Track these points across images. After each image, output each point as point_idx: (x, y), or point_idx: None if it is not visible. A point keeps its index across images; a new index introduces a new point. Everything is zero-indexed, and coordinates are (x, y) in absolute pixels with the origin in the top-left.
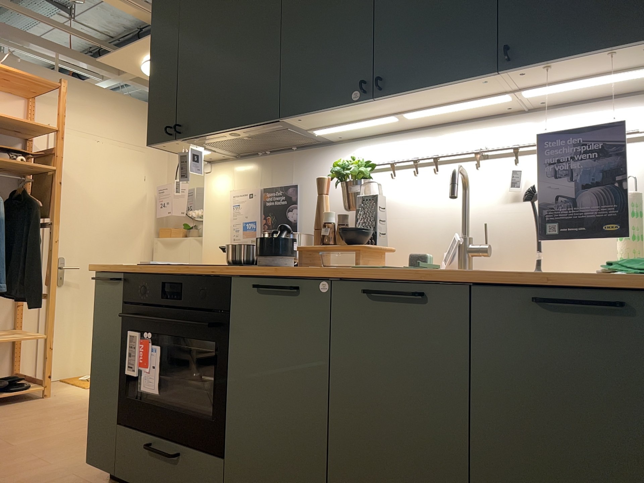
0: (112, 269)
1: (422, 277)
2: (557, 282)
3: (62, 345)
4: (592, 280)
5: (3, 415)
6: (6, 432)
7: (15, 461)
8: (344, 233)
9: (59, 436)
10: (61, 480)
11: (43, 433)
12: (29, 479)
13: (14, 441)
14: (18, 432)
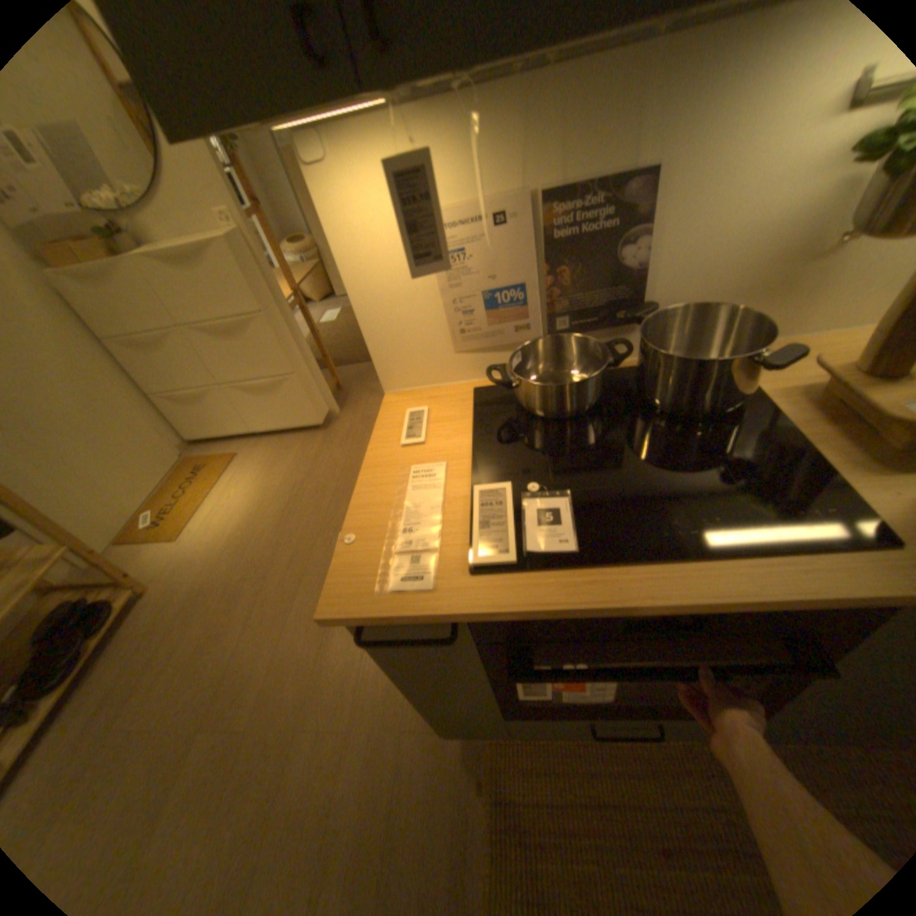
0: (426, 620)
1: None
2: None
3: (72, 513)
4: None
5: (137, 673)
6: (191, 706)
7: (294, 759)
8: None
9: (275, 664)
10: (402, 752)
11: (247, 672)
12: (361, 782)
13: (232, 719)
14: (210, 695)
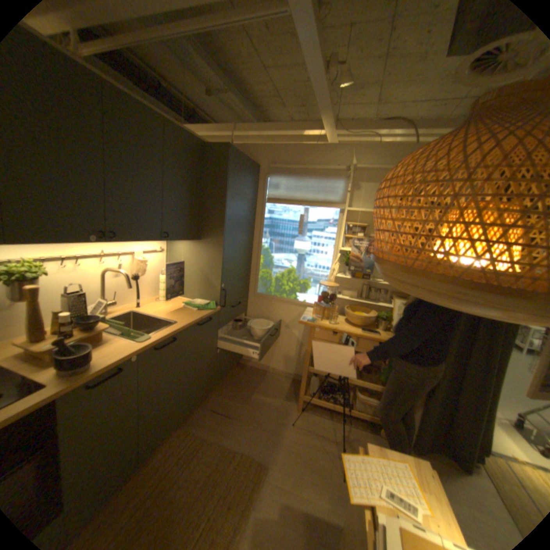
0: None
1: (174, 333)
2: (202, 318)
3: None
4: (203, 315)
5: None
6: None
7: None
8: (78, 325)
9: None
10: None
11: None
12: None
13: None
14: None
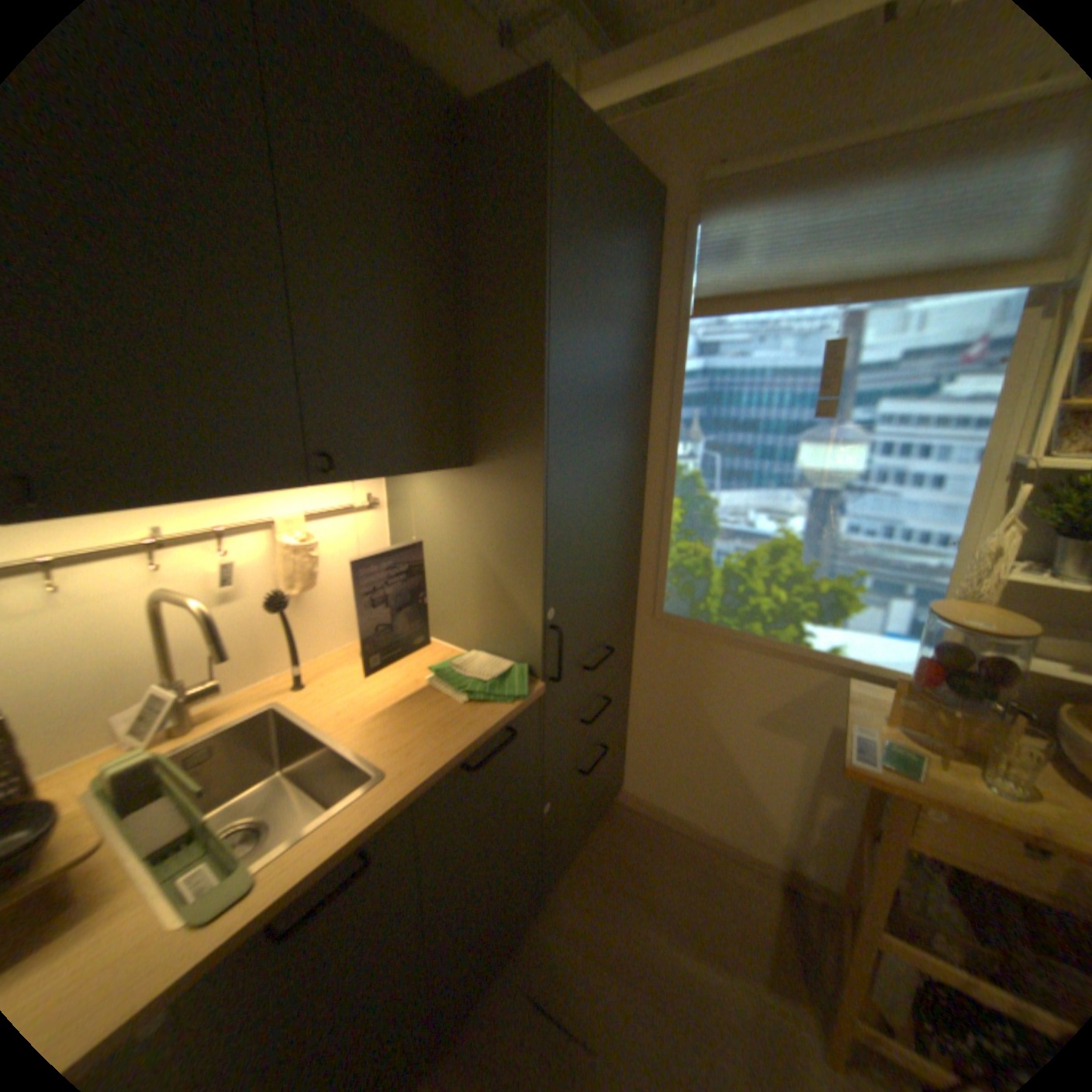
0: None
1: (358, 840)
2: (477, 744)
3: None
4: (485, 724)
5: None
6: None
7: None
8: None
9: None
10: None
11: None
12: None
13: None
14: None
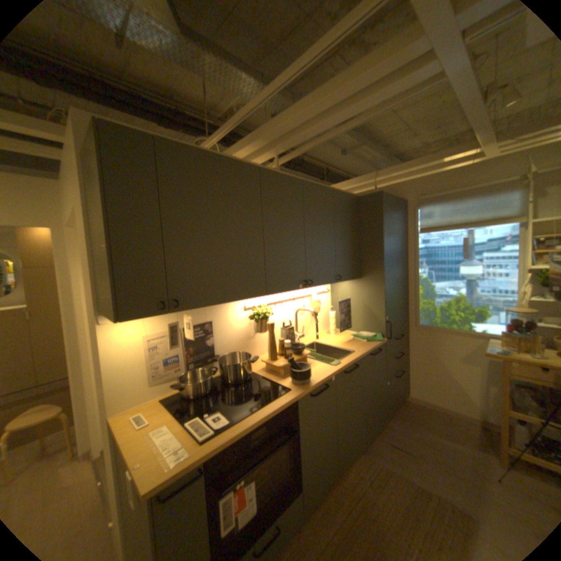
0: (191, 468)
1: (356, 360)
2: (374, 349)
3: None
4: (374, 345)
5: None
6: None
7: None
8: (293, 349)
9: None
10: None
11: None
12: None
13: None
14: None
